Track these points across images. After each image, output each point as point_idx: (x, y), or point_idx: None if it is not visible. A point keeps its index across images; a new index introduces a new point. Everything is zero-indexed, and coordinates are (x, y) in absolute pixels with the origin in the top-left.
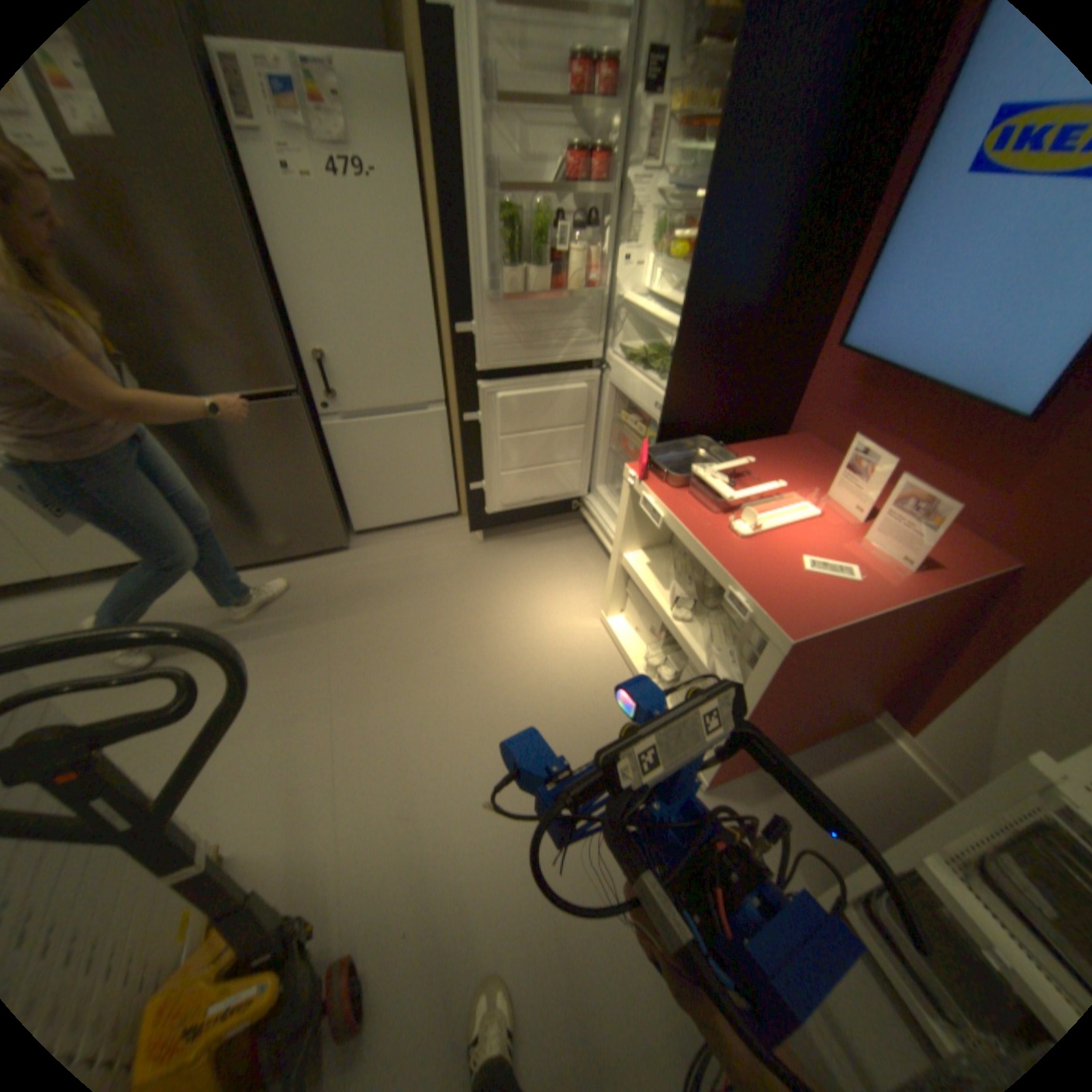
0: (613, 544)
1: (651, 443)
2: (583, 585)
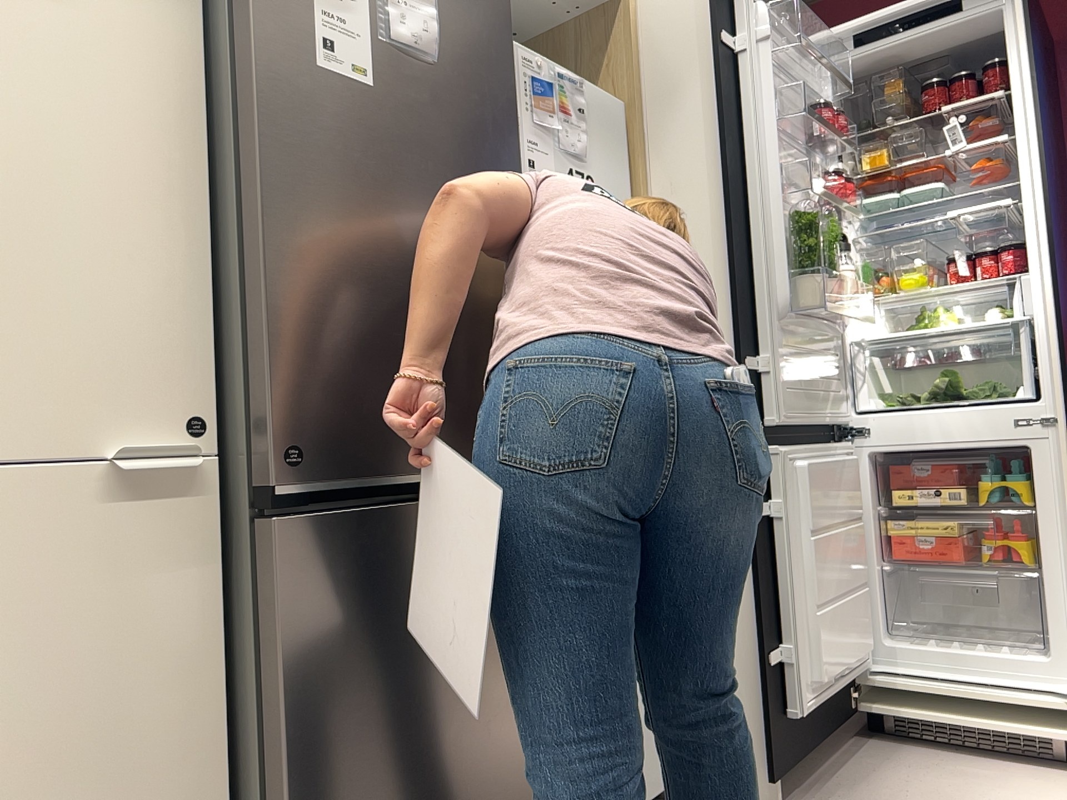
0: (1008, 698)
1: (989, 500)
2: (1029, 794)
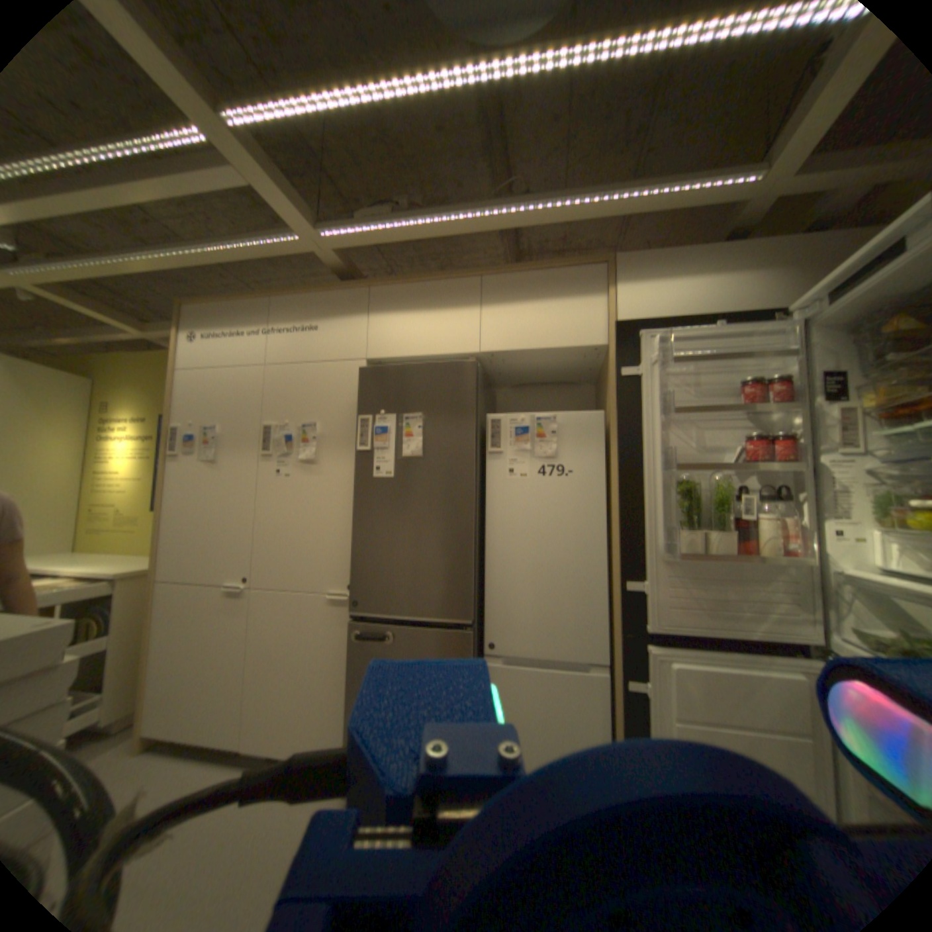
0: None
1: None
2: None
